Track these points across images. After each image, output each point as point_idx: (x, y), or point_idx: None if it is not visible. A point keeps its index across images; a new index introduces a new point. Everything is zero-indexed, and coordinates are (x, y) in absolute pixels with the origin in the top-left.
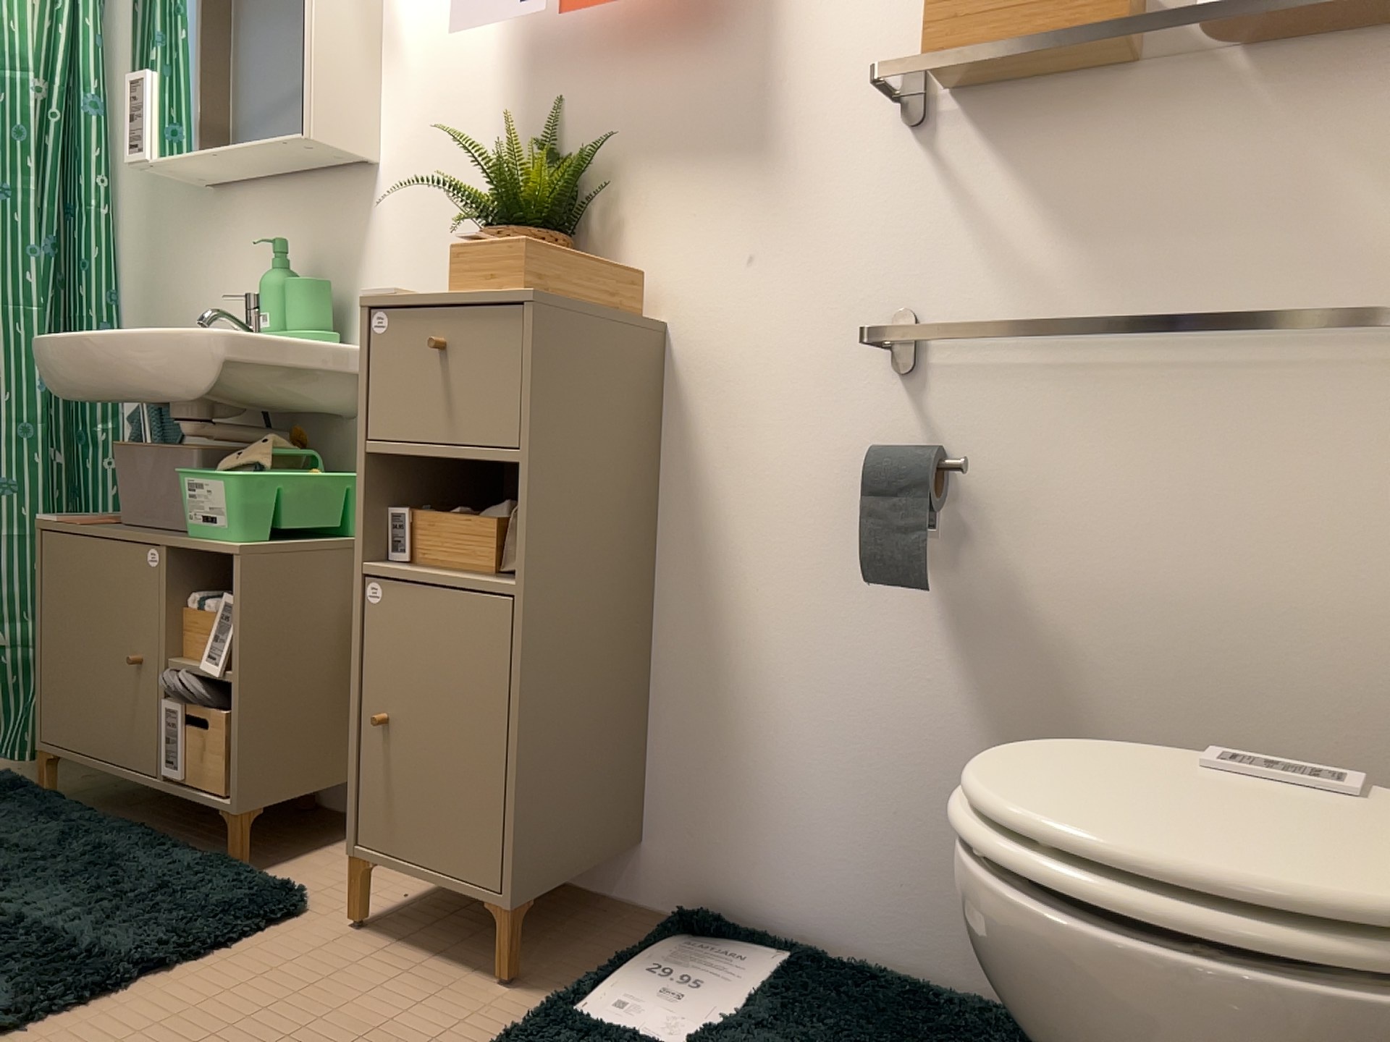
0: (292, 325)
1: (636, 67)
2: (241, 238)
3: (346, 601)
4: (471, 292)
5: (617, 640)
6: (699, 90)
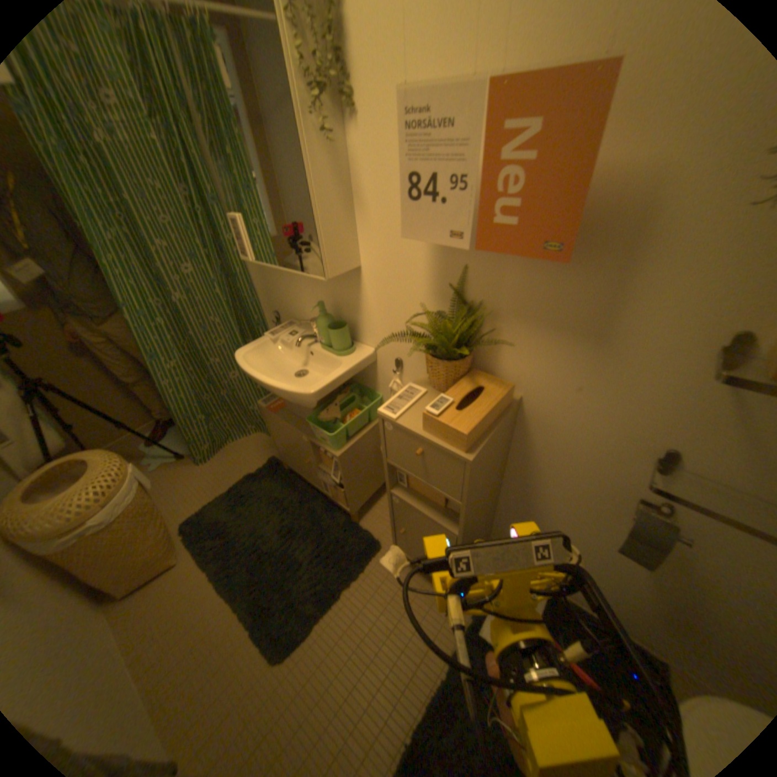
0: (330, 341)
1: (520, 258)
2: (294, 275)
3: (372, 447)
4: (433, 436)
5: (489, 509)
6: (565, 287)
